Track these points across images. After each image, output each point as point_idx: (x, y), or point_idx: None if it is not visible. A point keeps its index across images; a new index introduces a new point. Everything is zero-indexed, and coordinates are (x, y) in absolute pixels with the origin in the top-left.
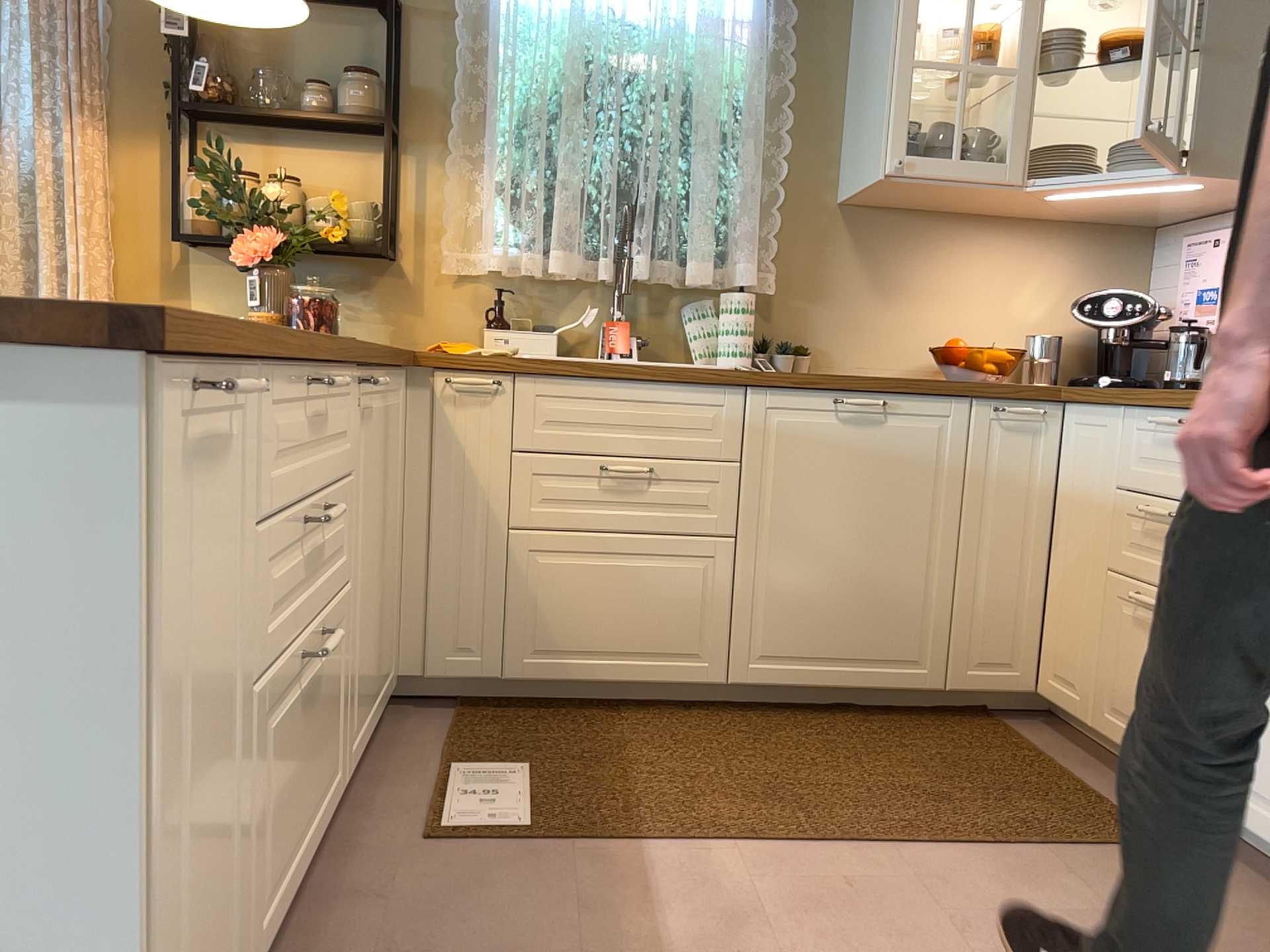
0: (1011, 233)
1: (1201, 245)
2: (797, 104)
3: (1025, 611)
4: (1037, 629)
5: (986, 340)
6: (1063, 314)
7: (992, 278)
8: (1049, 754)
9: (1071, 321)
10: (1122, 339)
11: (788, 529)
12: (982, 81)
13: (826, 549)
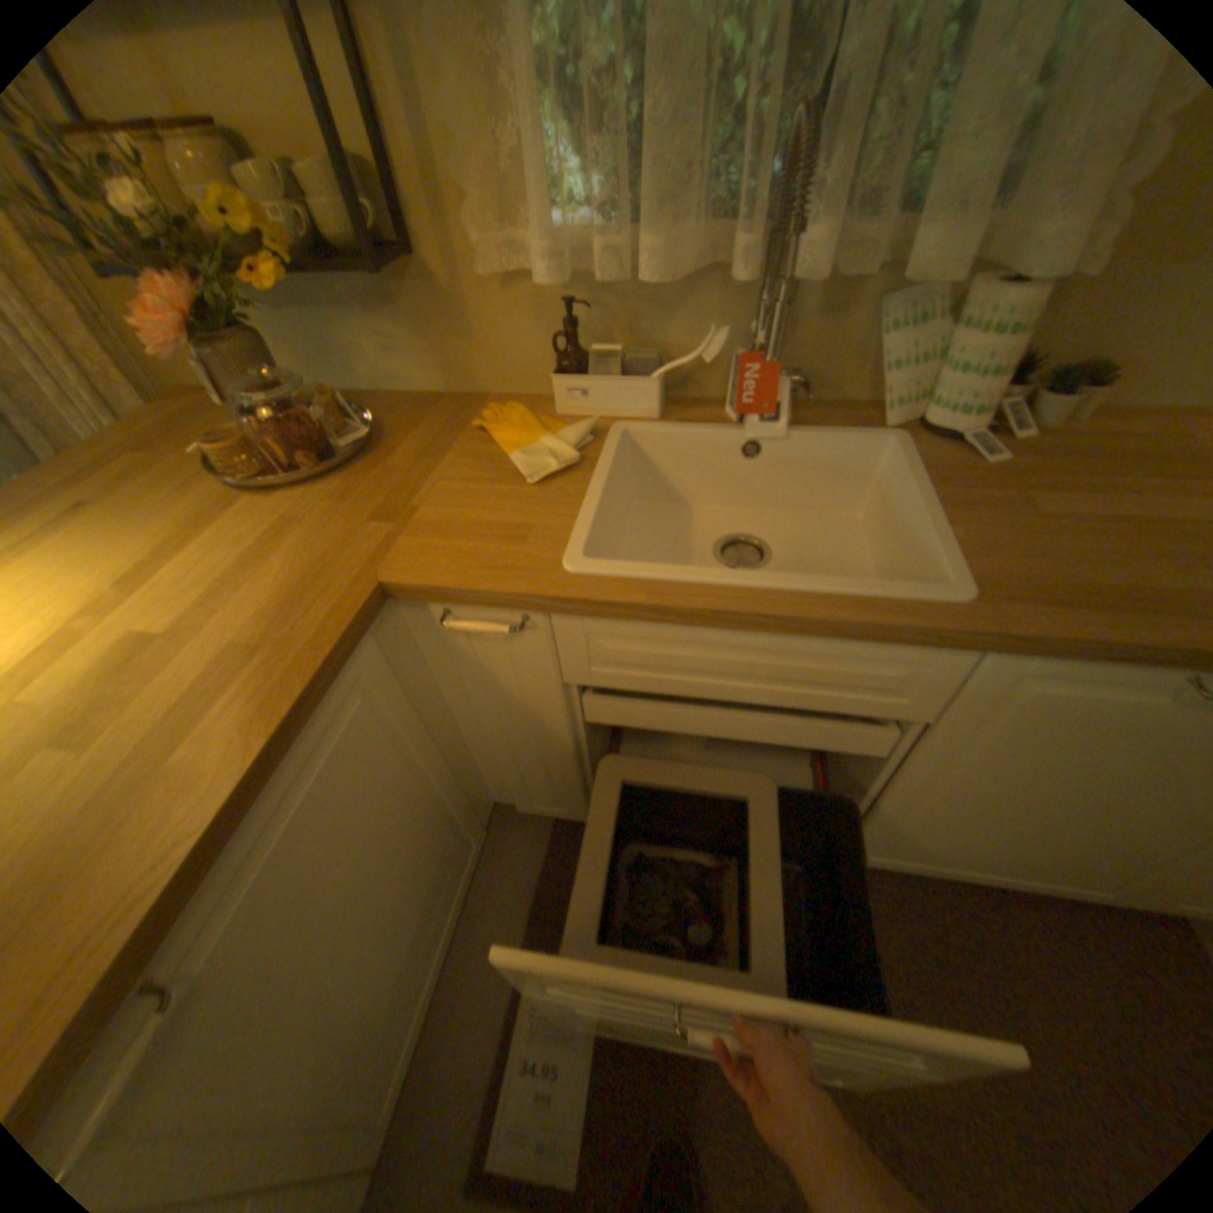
0: None
1: None
2: None
3: None
4: None
5: None
6: None
7: None
8: None
9: None
10: None
11: (981, 789)
12: None
13: (1033, 811)
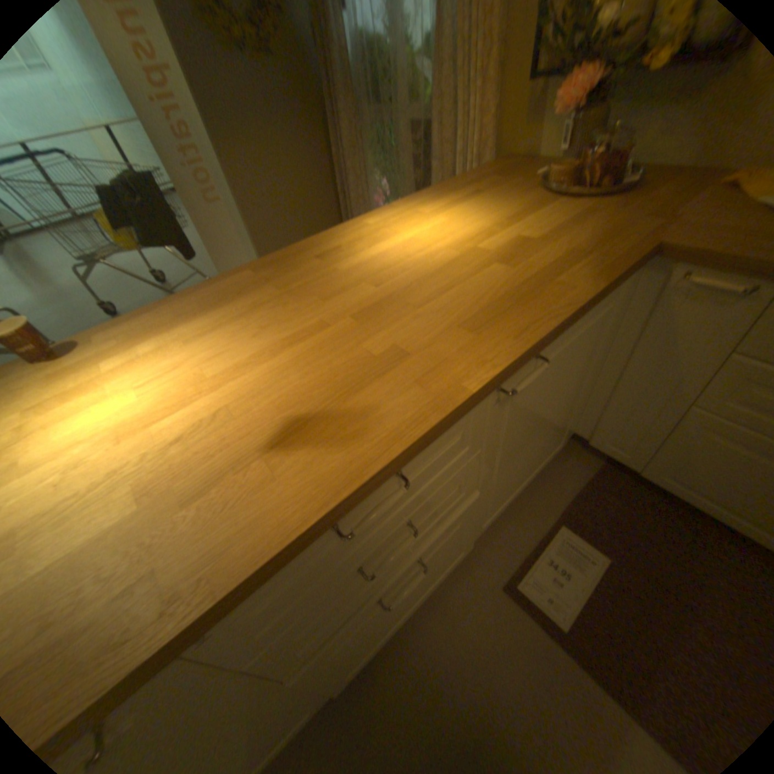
0: None
1: None
2: None
3: None
4: None
5: None
6: None
7: None
8: None
9: None
10: None
11: None
12: None
13: None
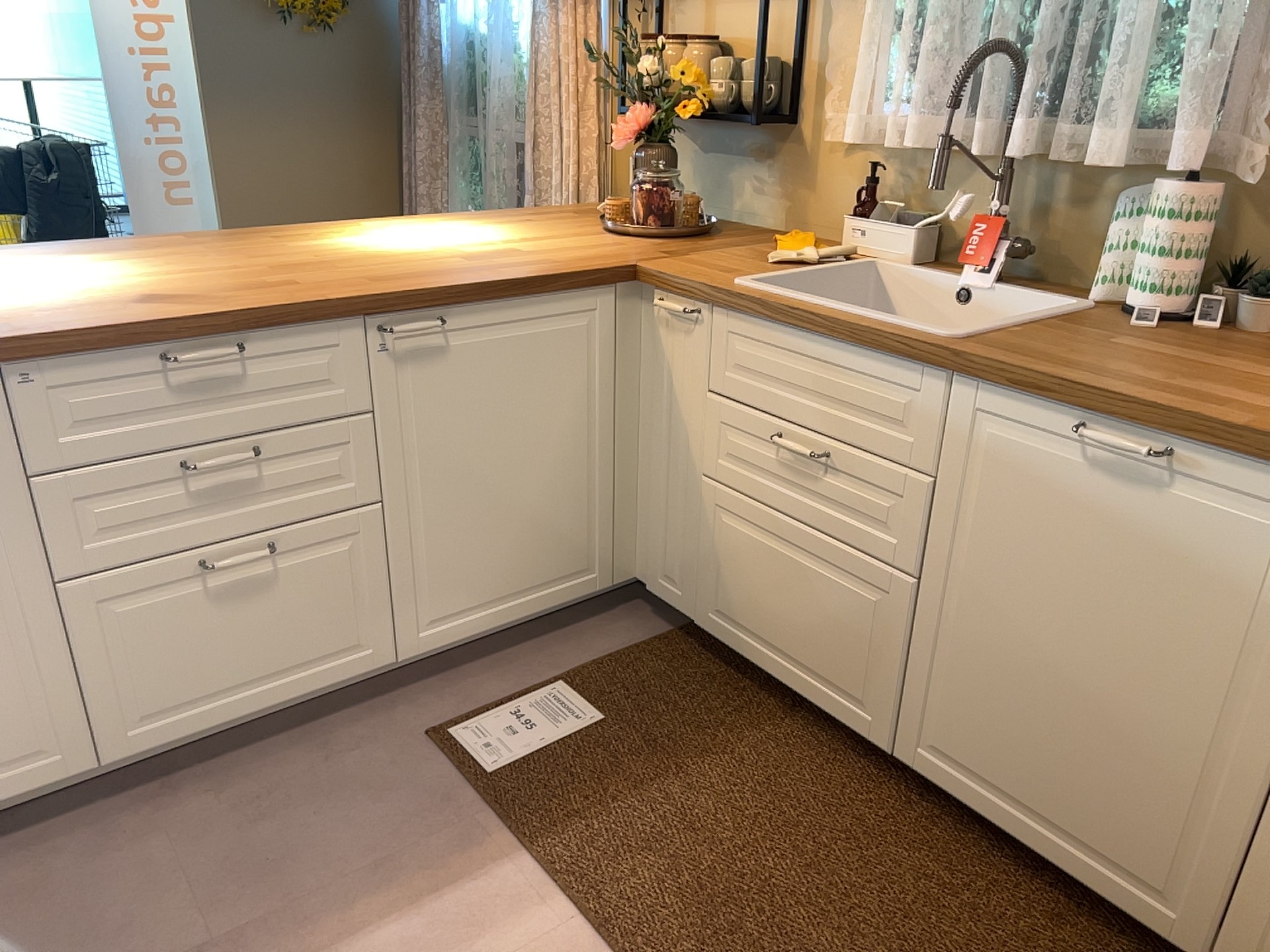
0: None
1: None
2: None
3: None
4: None
5: None
6: None
7: None
8: None
9: None
10: None
11: (984, 596)
12: None
13: (1034, 649)
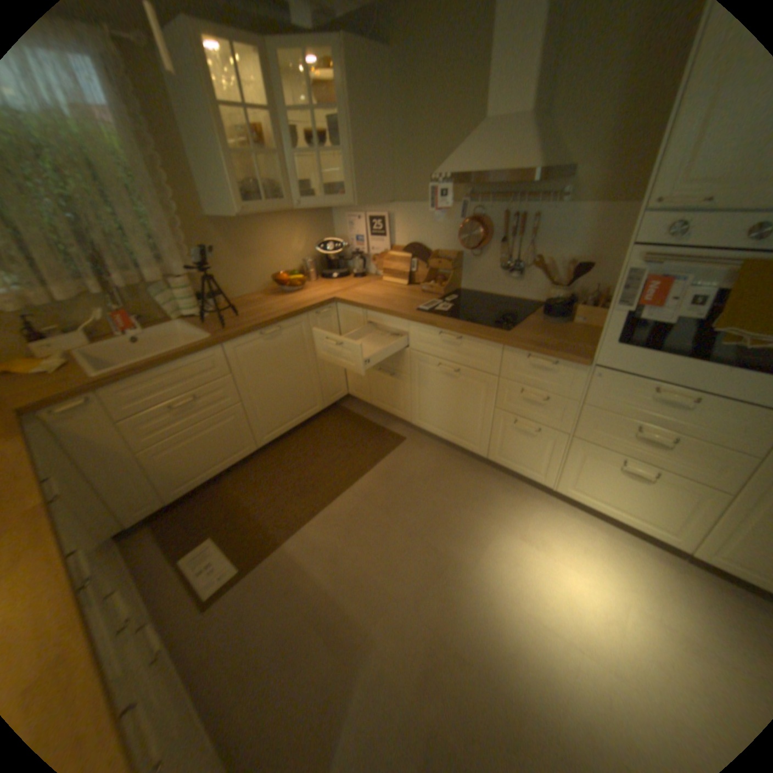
0: (281, 217)
1: (351, 218)
2: (157, 163)
3: (339, 374)
4: (343, 377)
5: (285, 266)
6: (308, 247)
7: (279, 239)
8: (360, 415)
9: (311, 249)
10: (334, 259)
11: (258, 390)
12: (254, 150)
13: (274, 389)
